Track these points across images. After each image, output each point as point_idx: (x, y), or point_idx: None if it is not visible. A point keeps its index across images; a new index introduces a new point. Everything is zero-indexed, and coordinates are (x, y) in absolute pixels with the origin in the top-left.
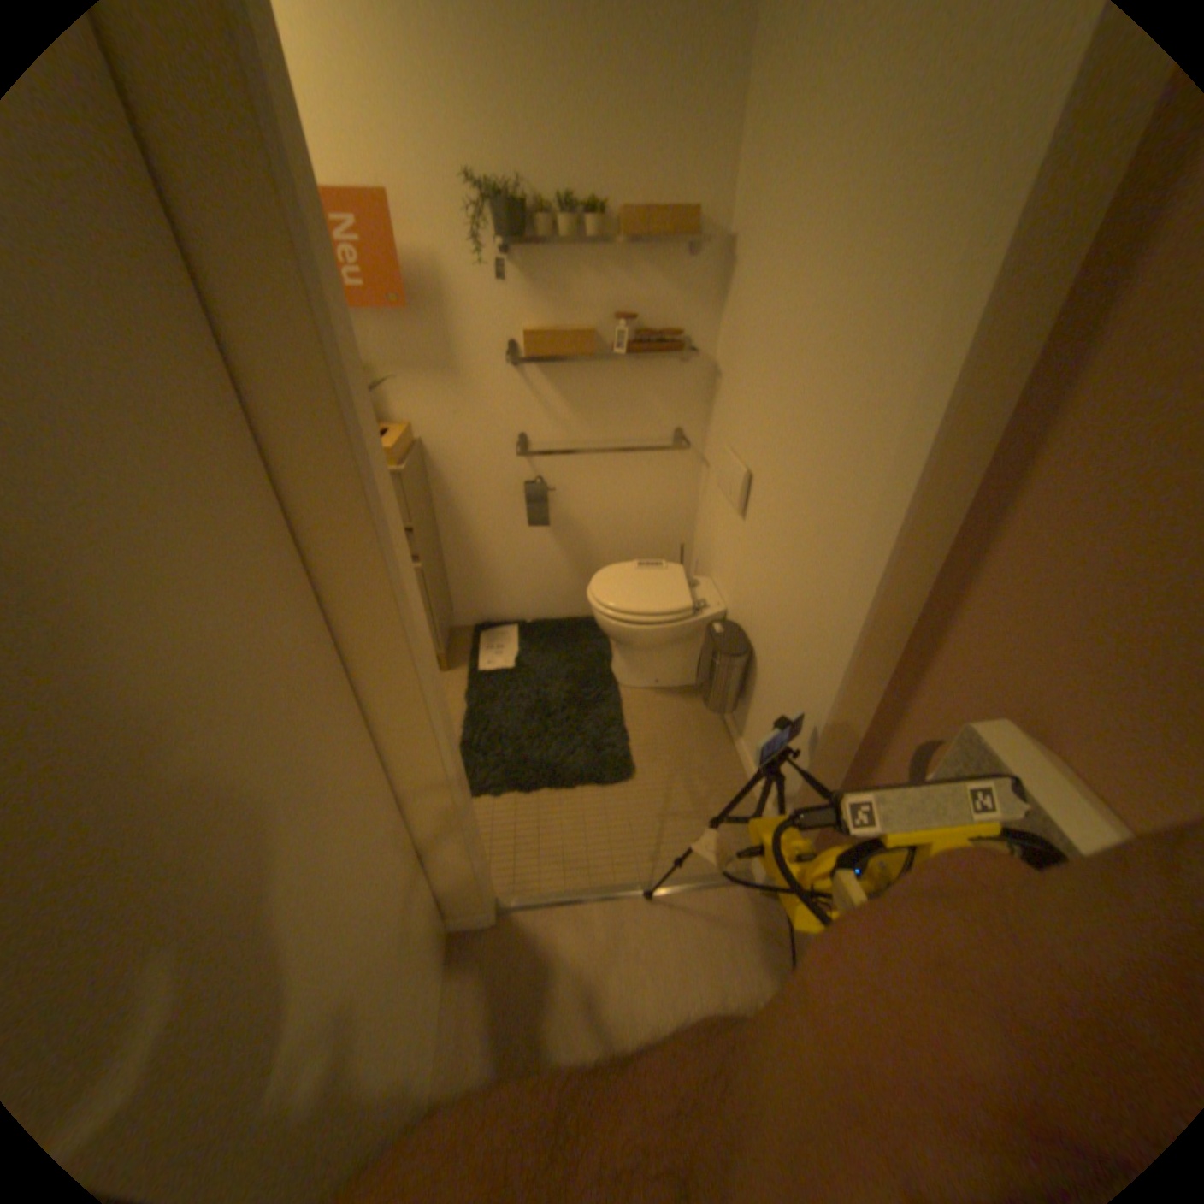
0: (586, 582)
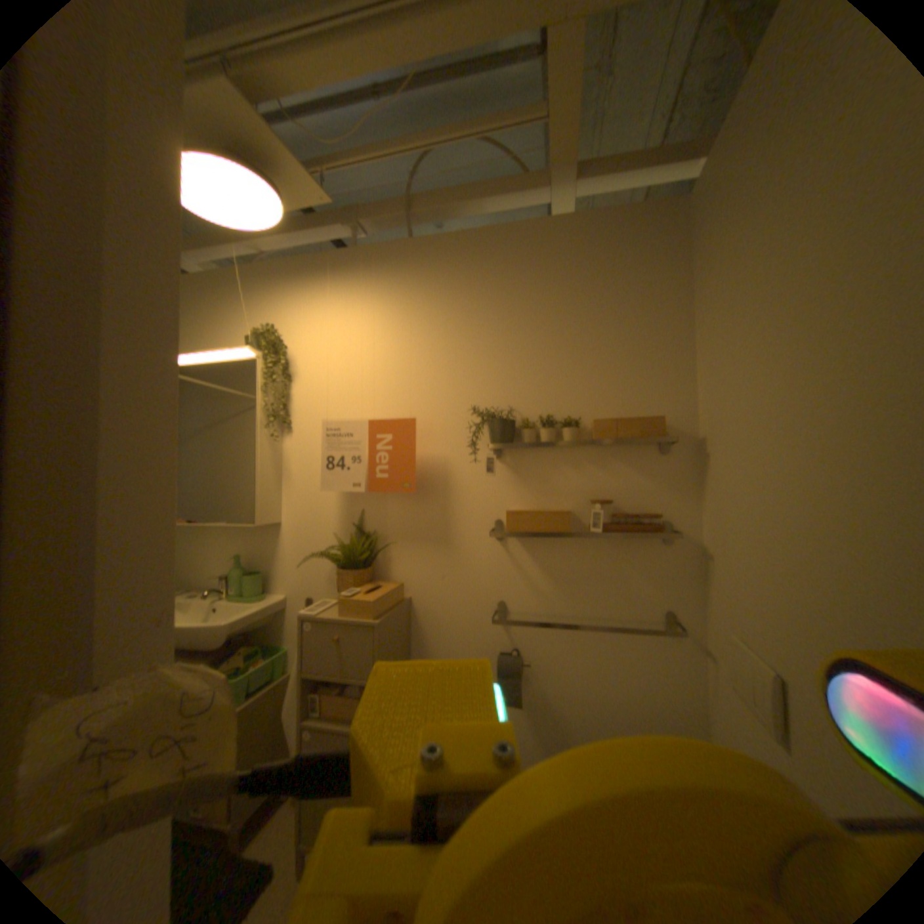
0: None
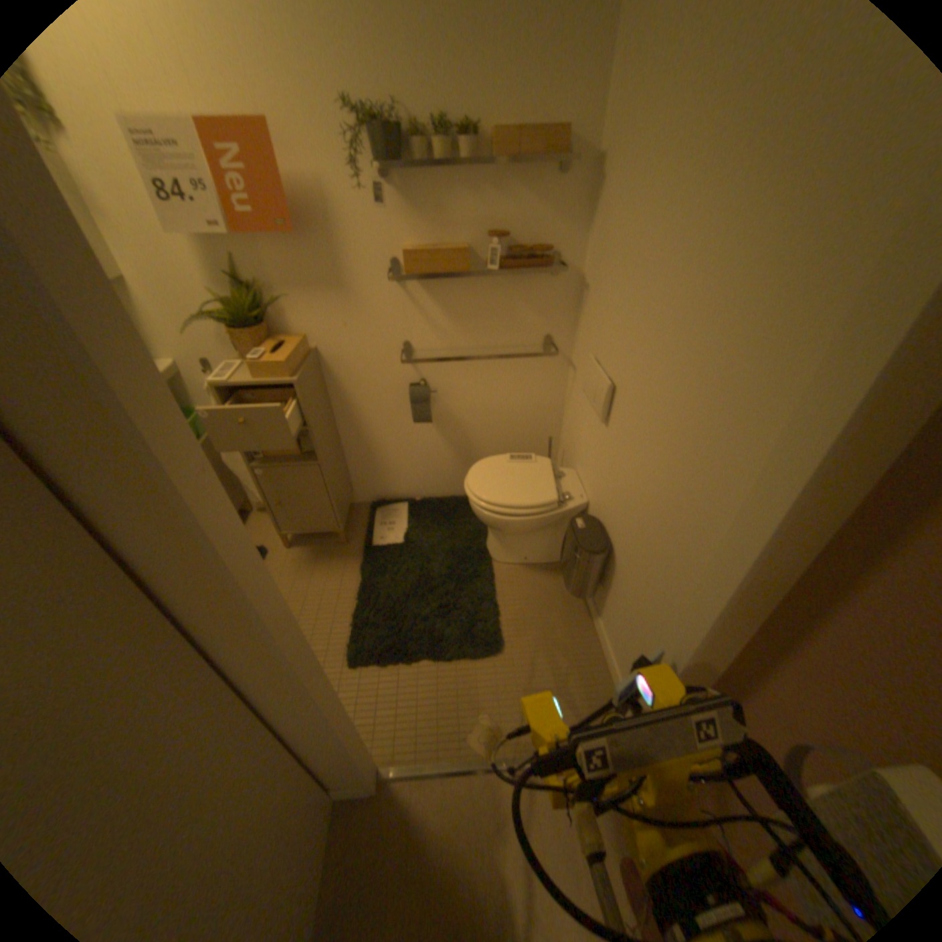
0: (464, 465)
